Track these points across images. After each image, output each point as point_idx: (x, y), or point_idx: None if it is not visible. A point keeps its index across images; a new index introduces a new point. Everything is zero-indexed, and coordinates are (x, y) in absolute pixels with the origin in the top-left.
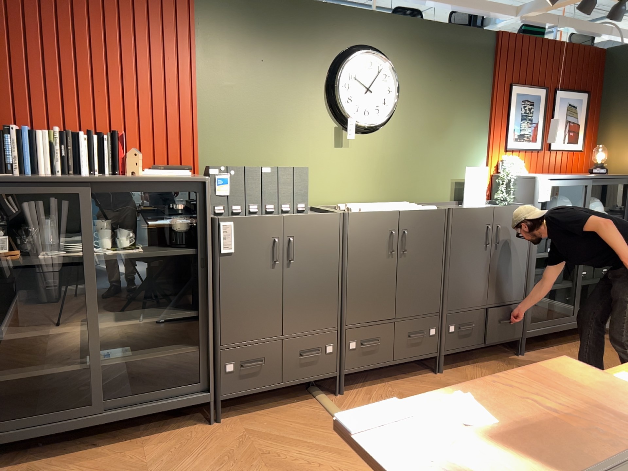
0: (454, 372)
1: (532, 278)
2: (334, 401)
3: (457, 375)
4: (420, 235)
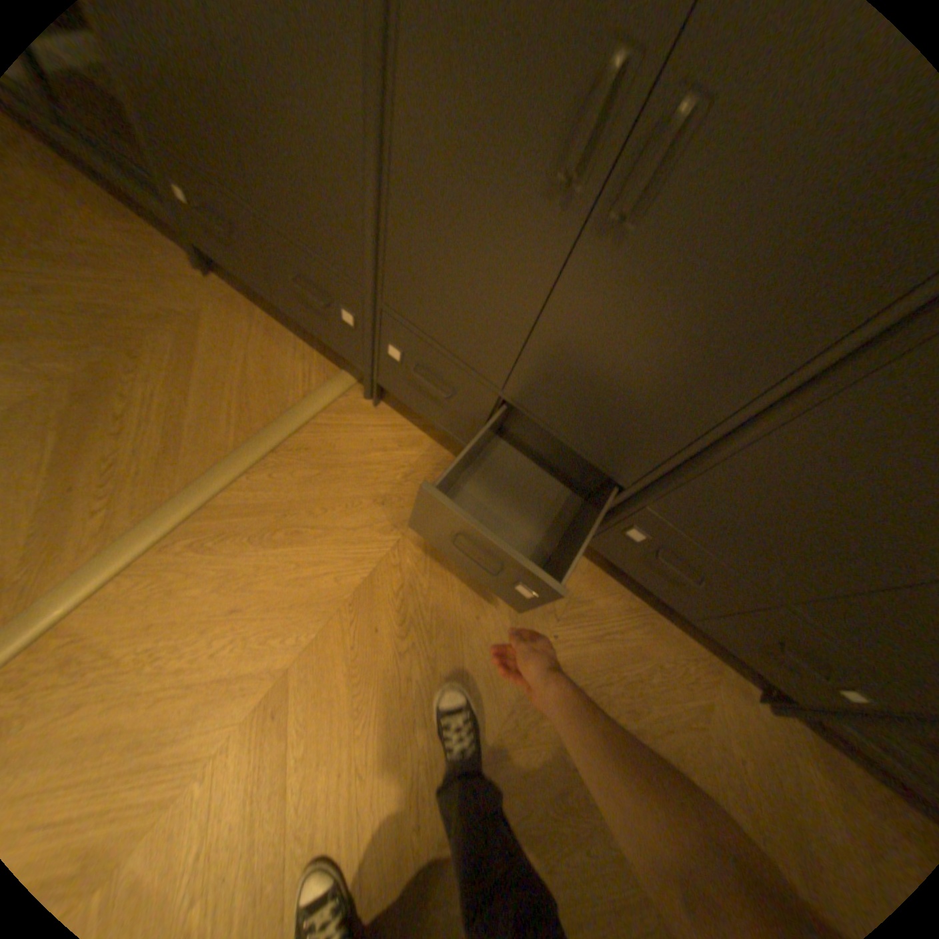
0: (584, 574)
1: None
2: (347, 400)
3: (574, 584)
4: (759, 186)
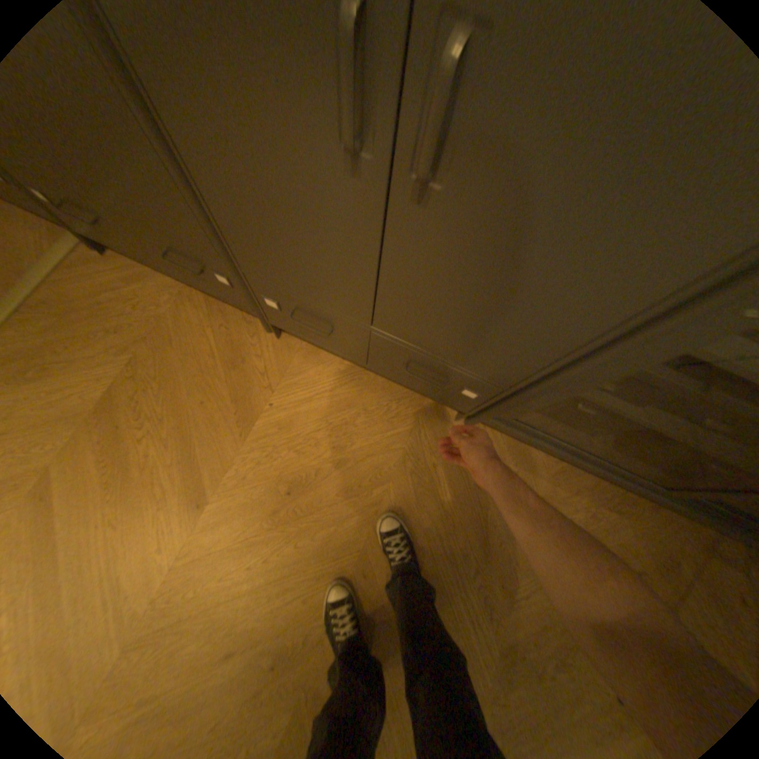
0: (297, 352)
1: (581, 383)
2: (78, 256)
3: (289, 361)
4: None
